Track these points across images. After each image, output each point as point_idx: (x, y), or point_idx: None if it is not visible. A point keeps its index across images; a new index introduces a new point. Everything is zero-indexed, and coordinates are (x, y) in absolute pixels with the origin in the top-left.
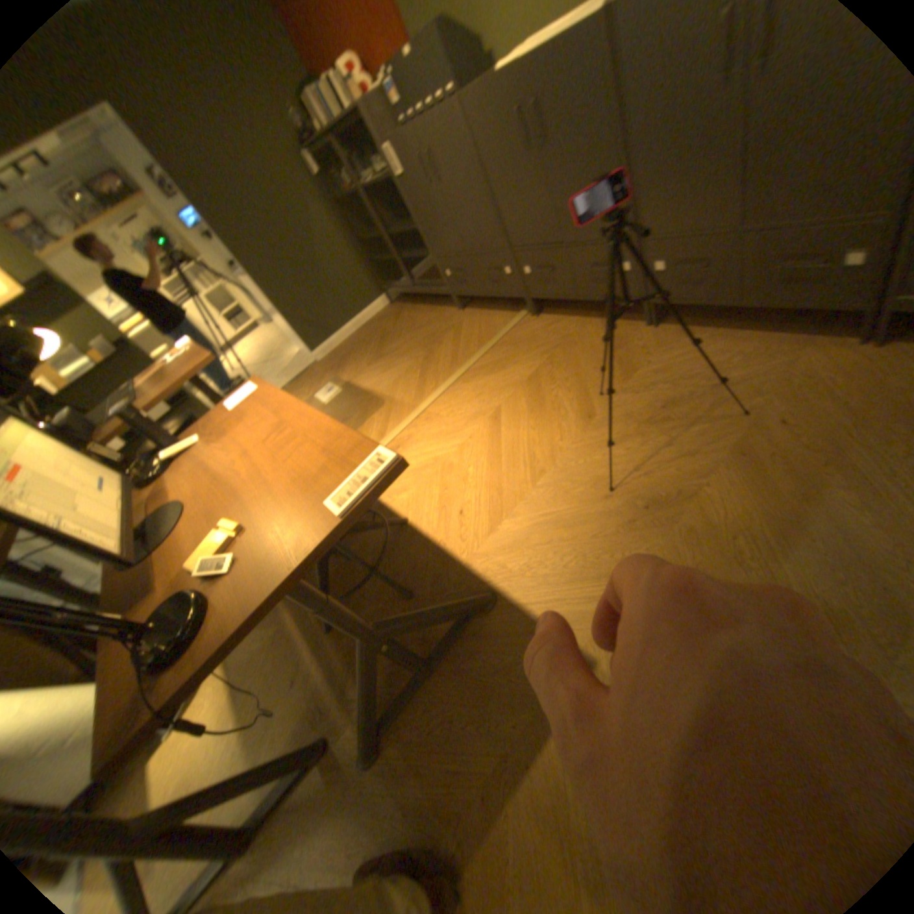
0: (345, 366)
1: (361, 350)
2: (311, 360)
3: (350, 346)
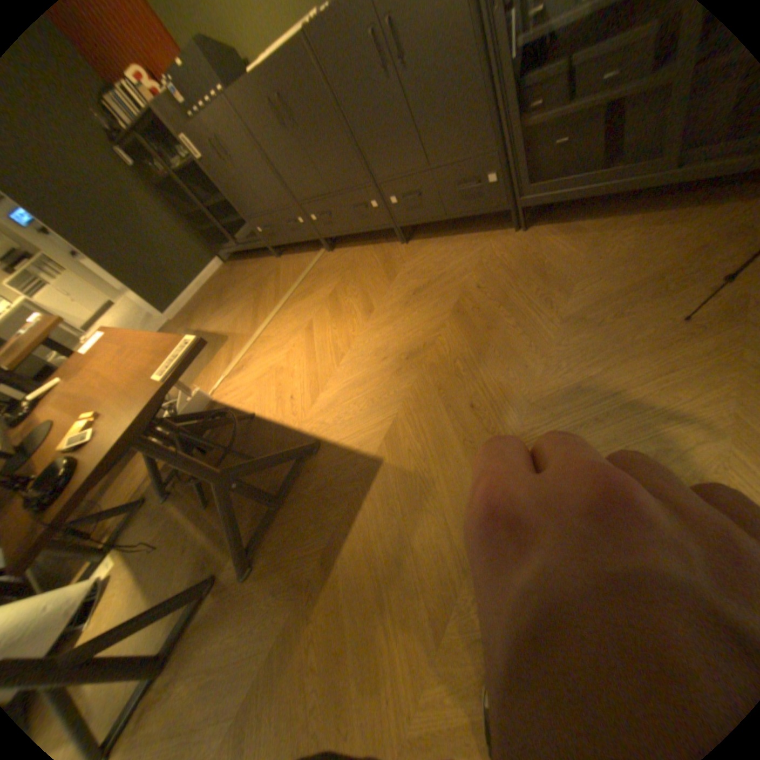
0: (193, 319)
1: (205, 304)
2: (164, 321)
3: (196, 302)
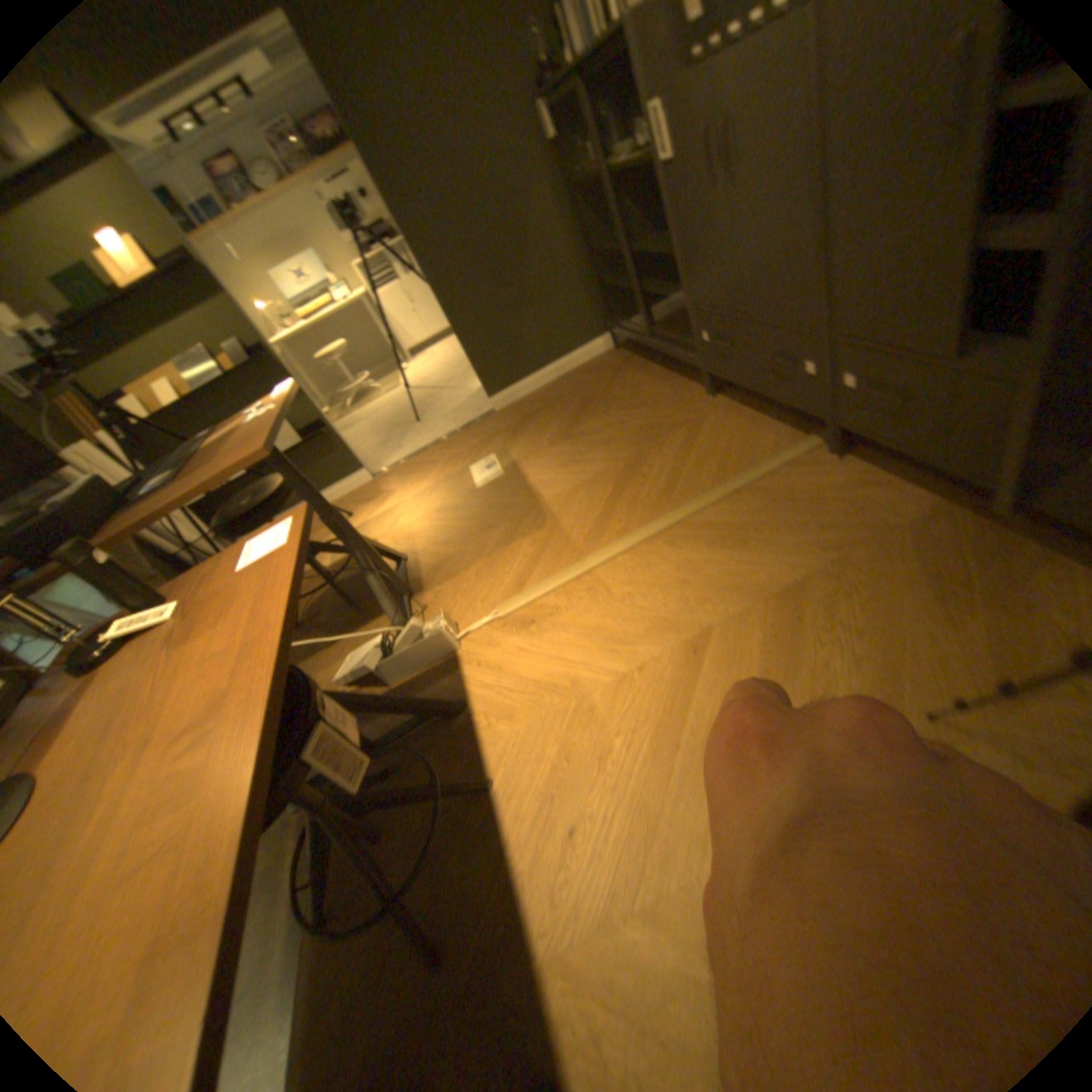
0: (523, 433)
1: (551, 414)
2: (489, 407)
3: (542, 401)
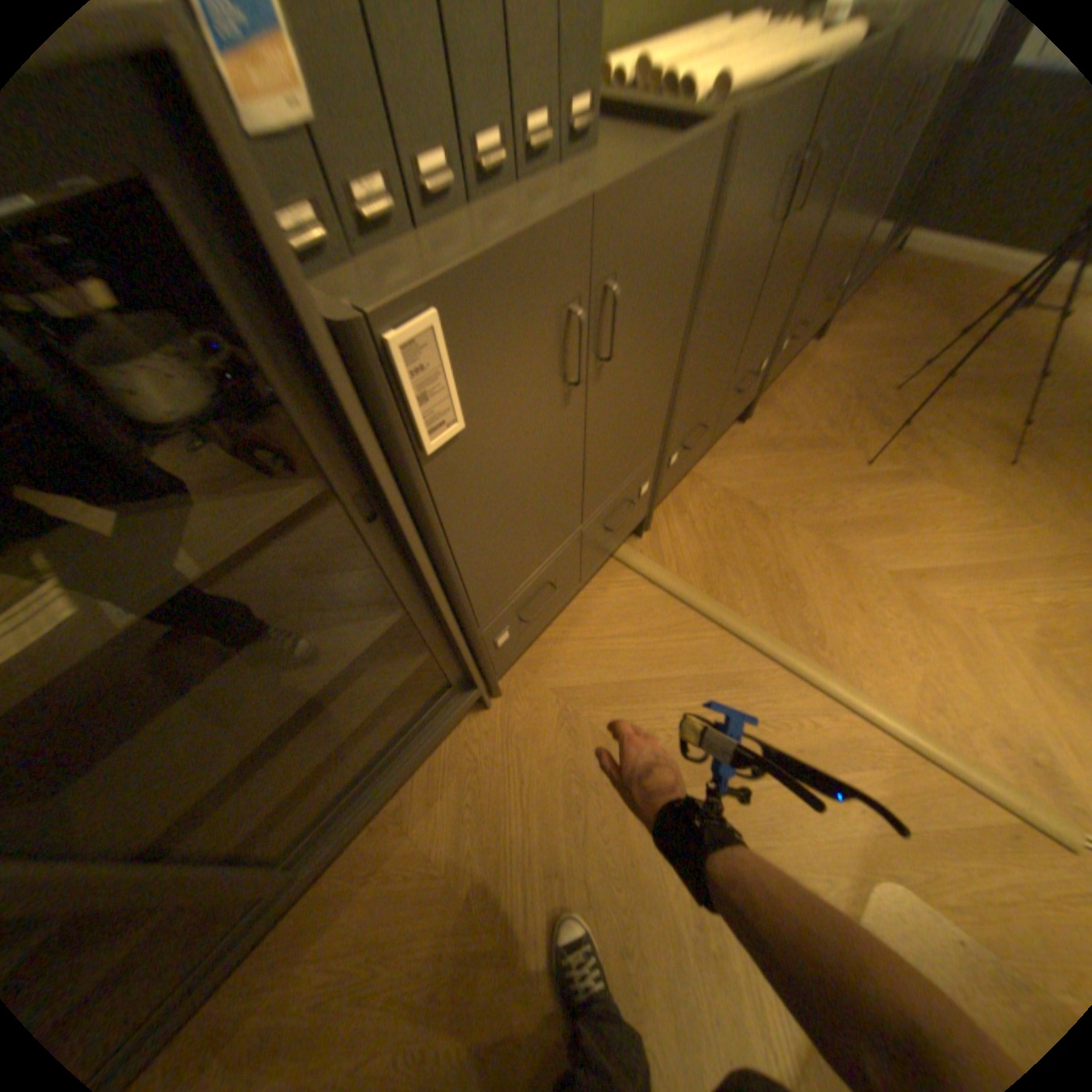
0: None
1: None
2: None
3: None
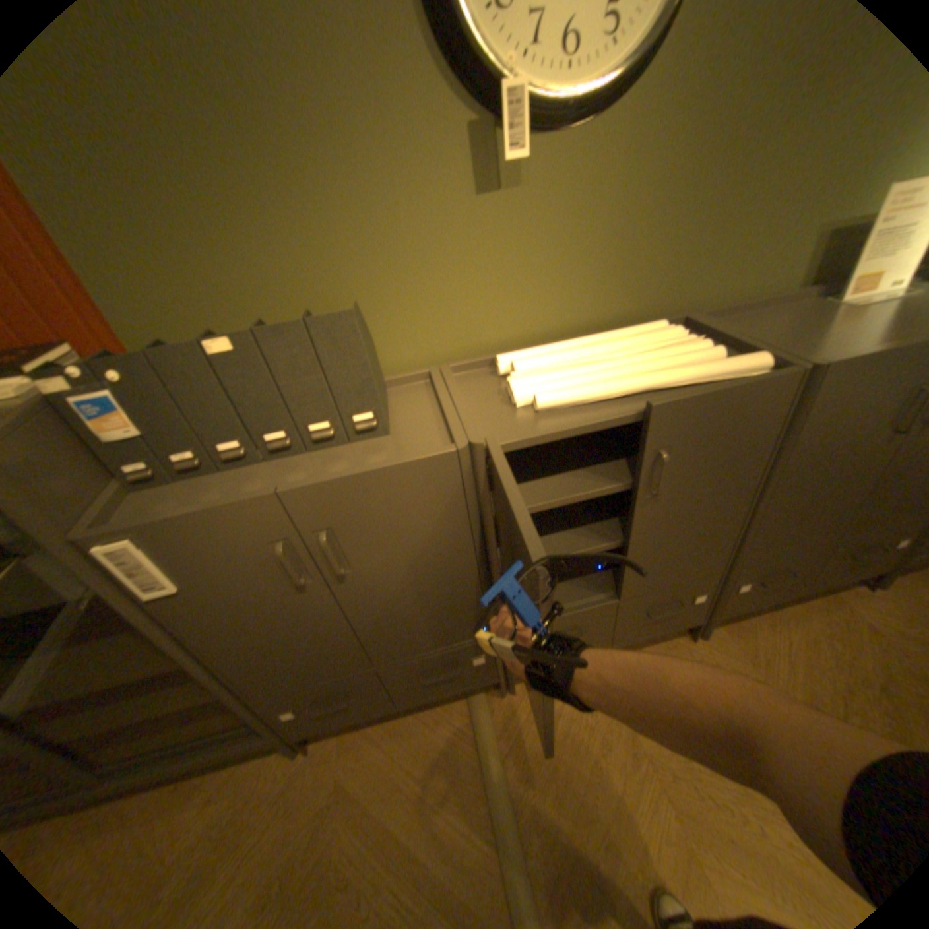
0: None
1: None
2: None
3: None
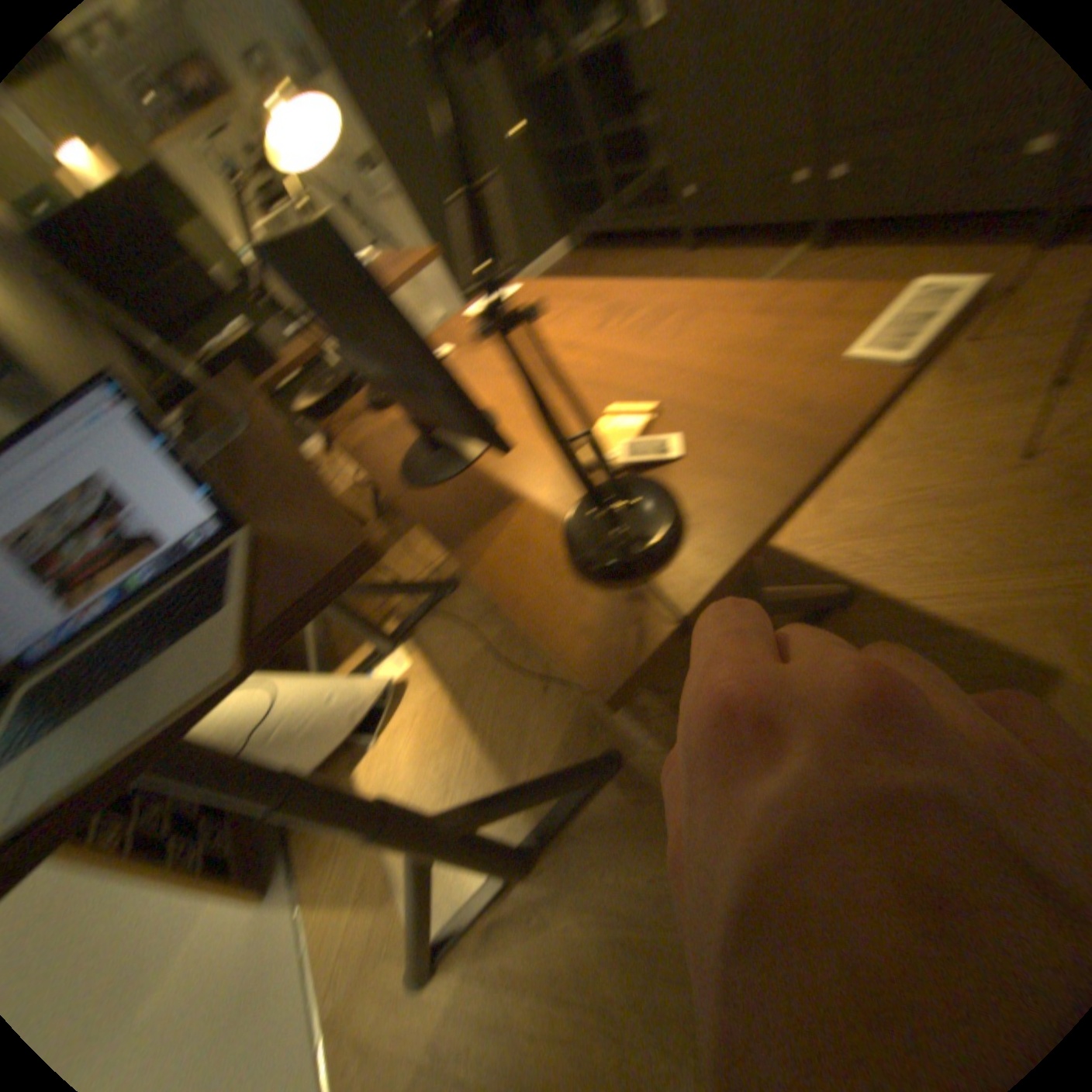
0: None
1: None
2: None
3: None
